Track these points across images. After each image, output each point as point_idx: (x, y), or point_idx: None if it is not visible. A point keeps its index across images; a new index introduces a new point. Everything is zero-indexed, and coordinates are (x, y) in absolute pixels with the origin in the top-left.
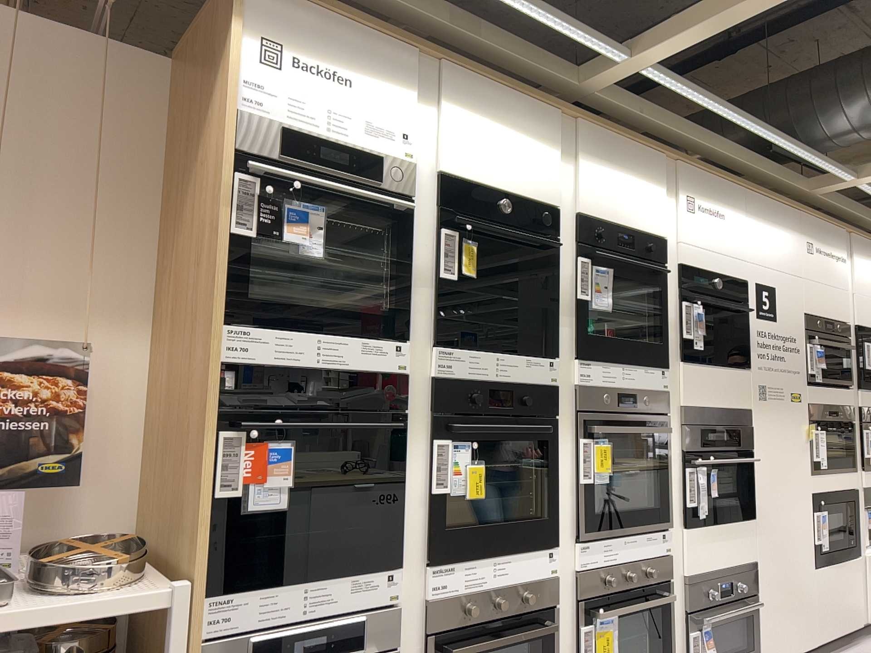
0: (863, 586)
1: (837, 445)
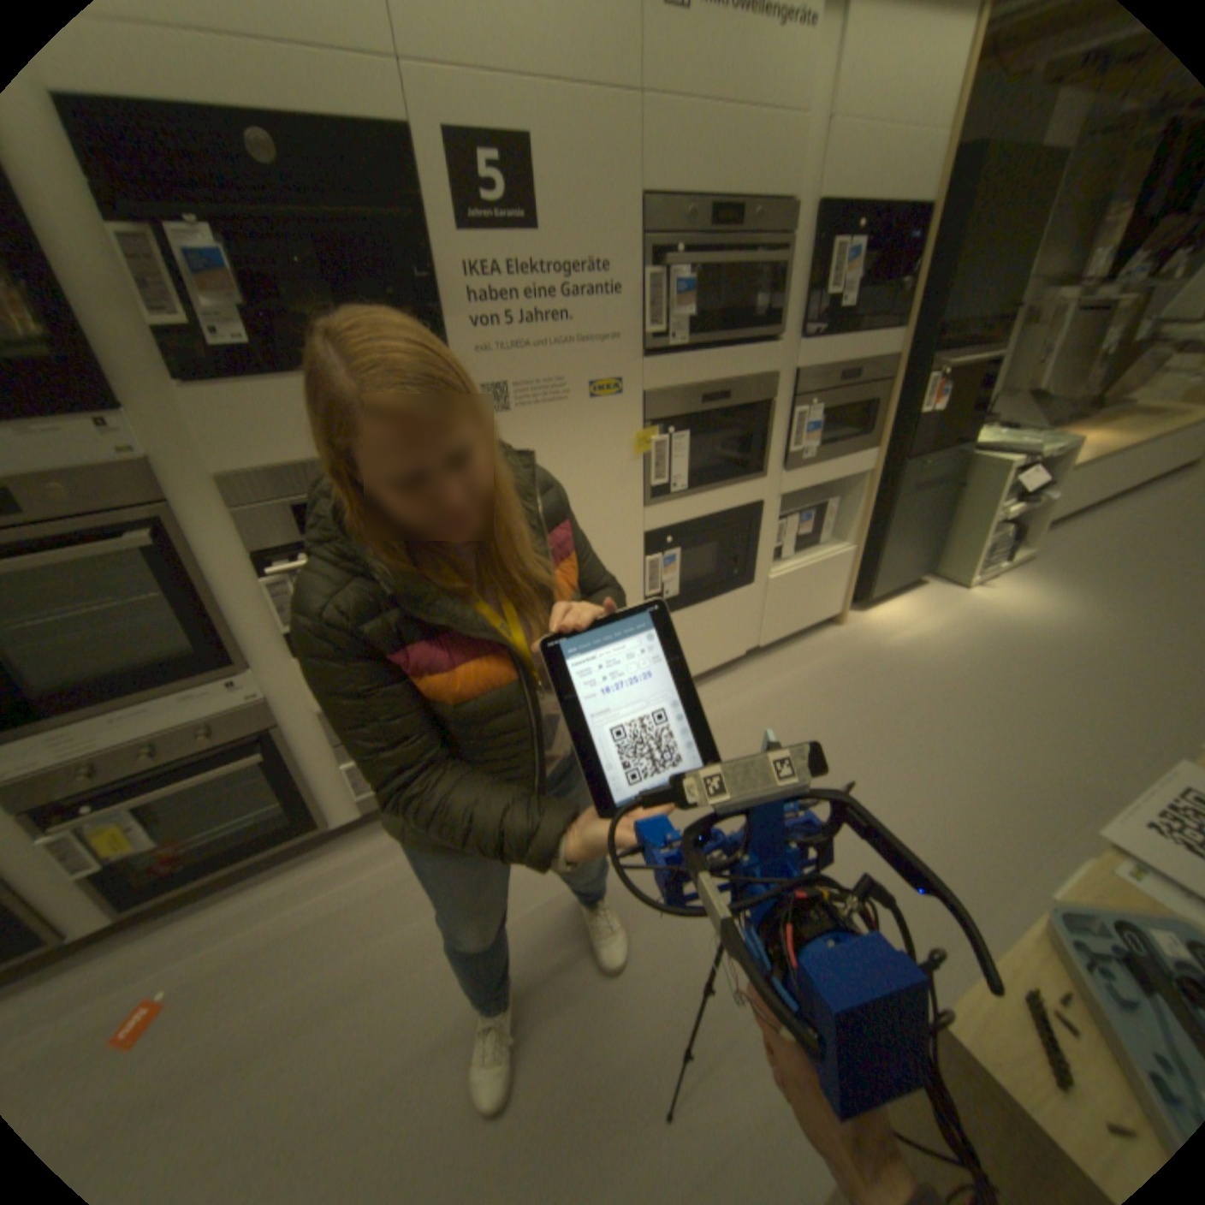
0: (755, 614)
1: (724, 448)
